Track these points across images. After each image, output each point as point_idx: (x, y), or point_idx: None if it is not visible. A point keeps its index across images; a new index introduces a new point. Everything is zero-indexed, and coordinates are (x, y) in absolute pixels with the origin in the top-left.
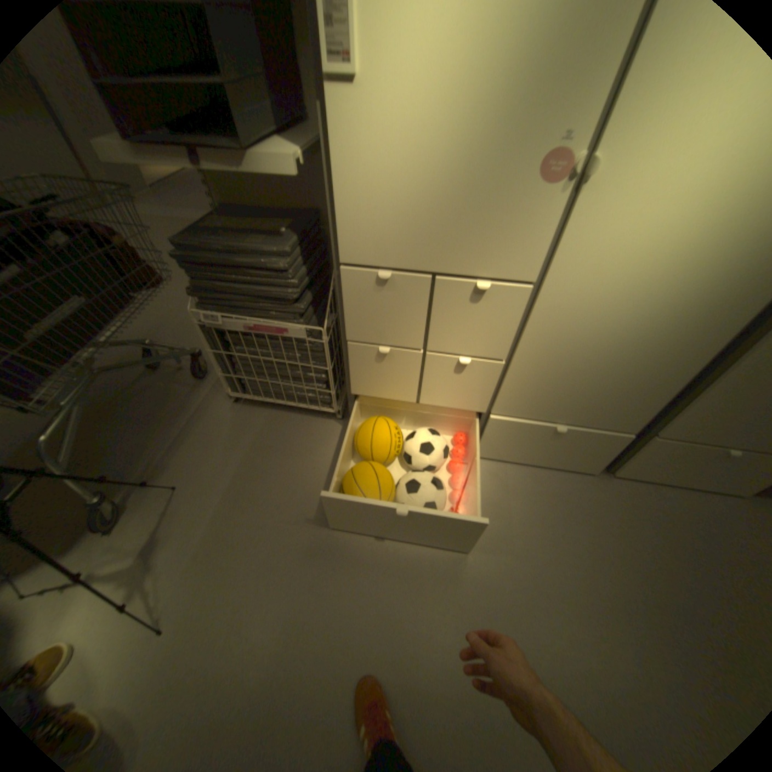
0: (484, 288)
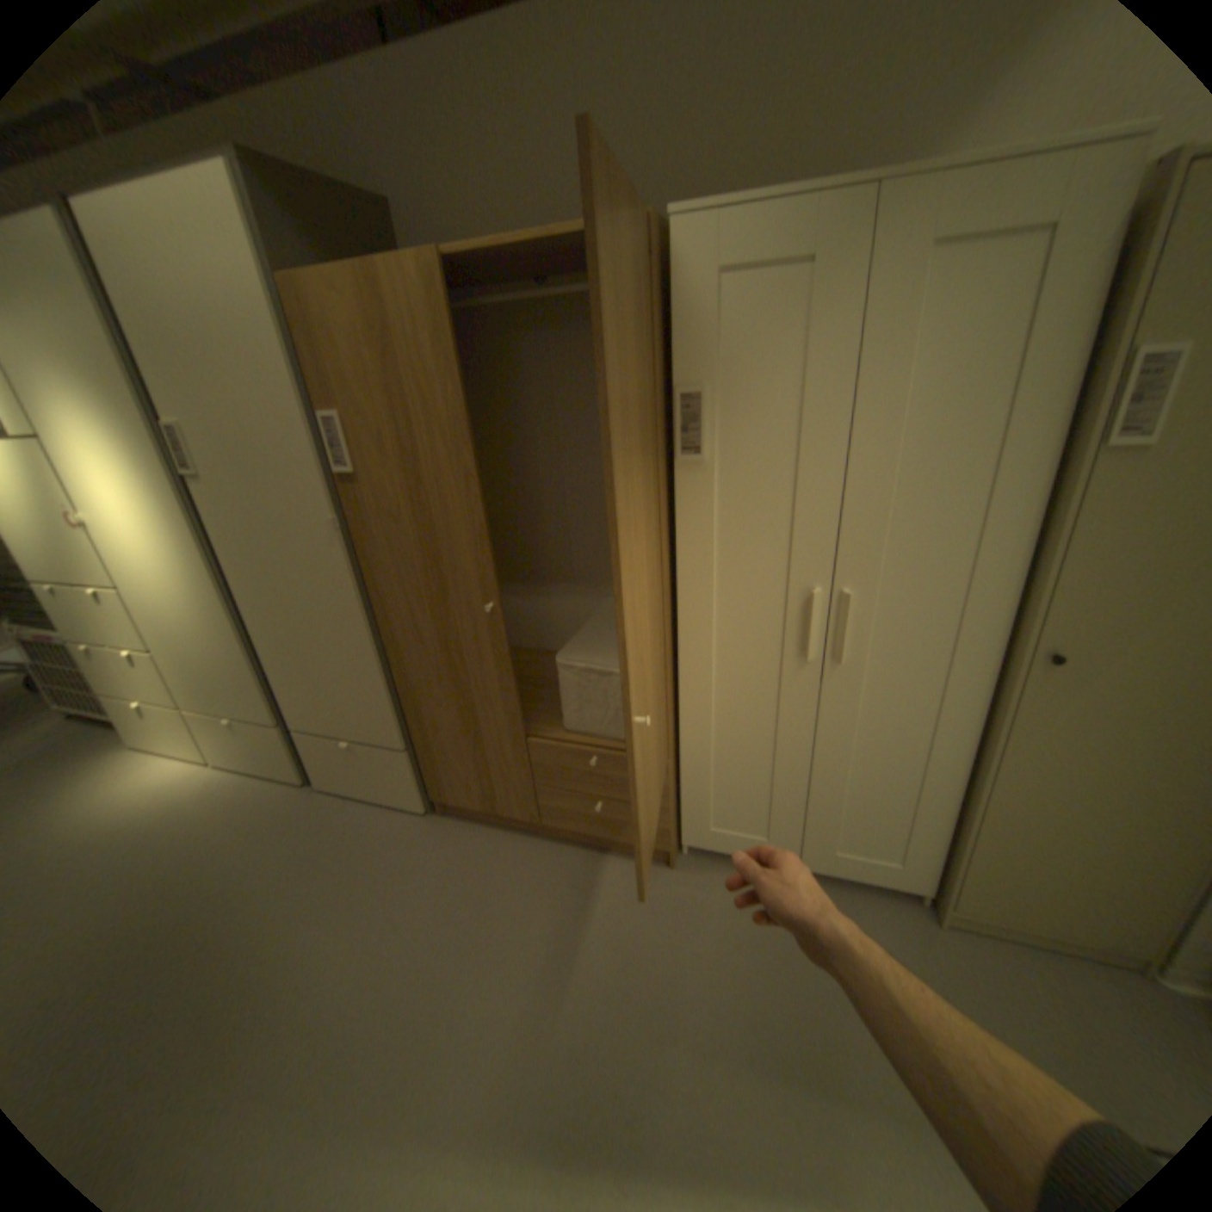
0: (94, 593)
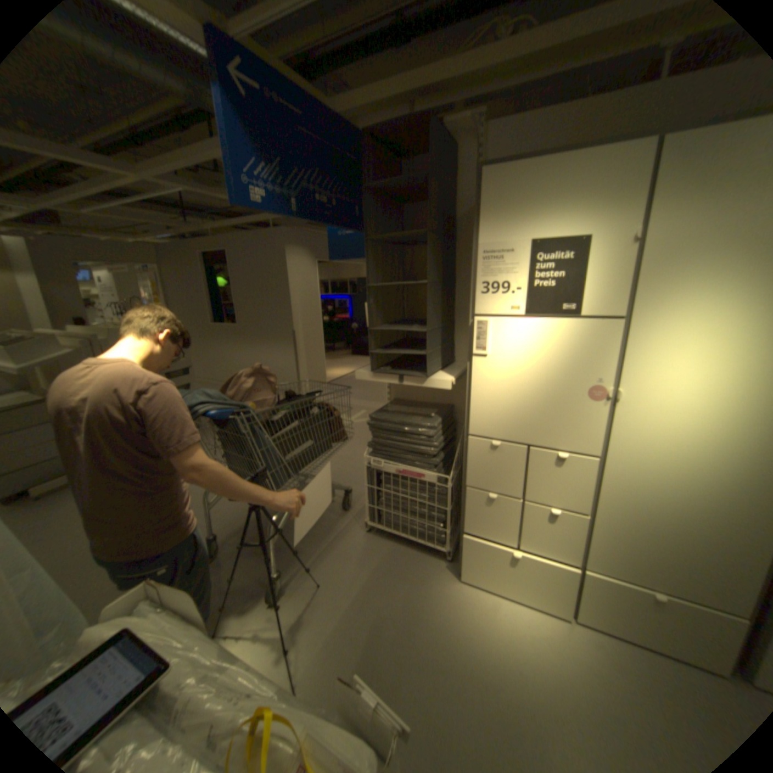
0: (564, 457)
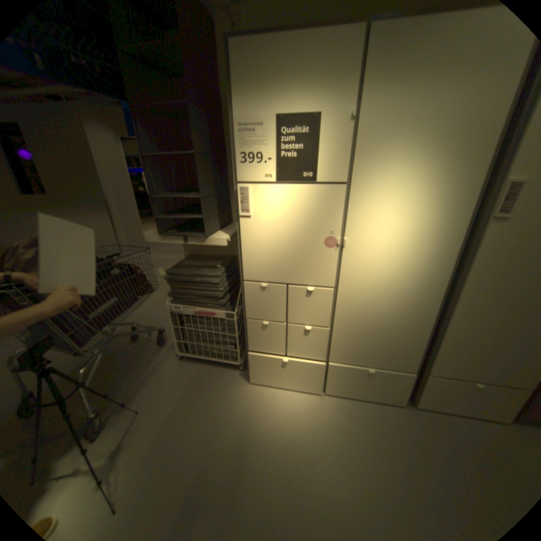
0: (311, 290)
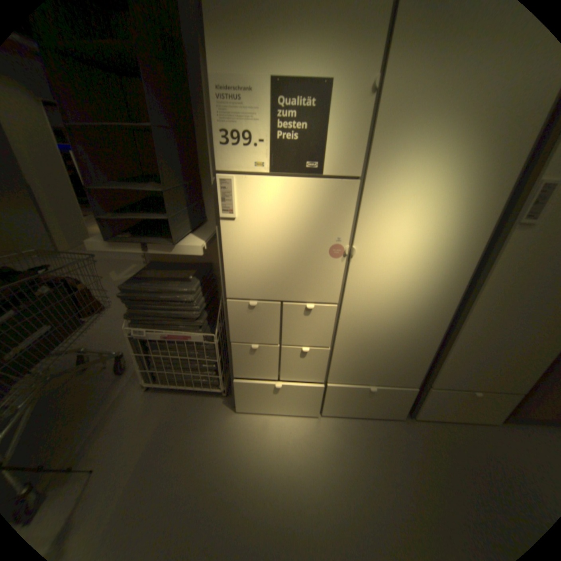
0: (311, 308)
